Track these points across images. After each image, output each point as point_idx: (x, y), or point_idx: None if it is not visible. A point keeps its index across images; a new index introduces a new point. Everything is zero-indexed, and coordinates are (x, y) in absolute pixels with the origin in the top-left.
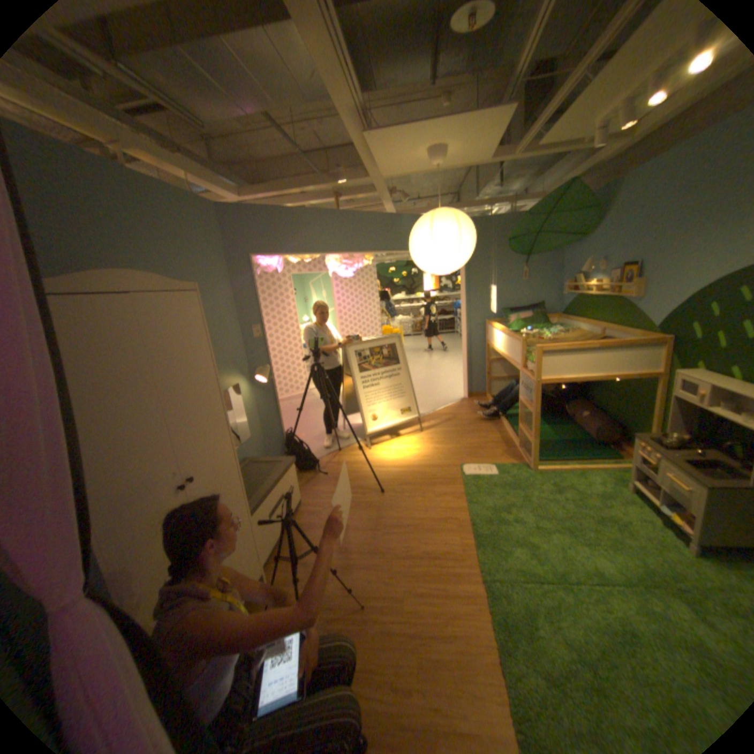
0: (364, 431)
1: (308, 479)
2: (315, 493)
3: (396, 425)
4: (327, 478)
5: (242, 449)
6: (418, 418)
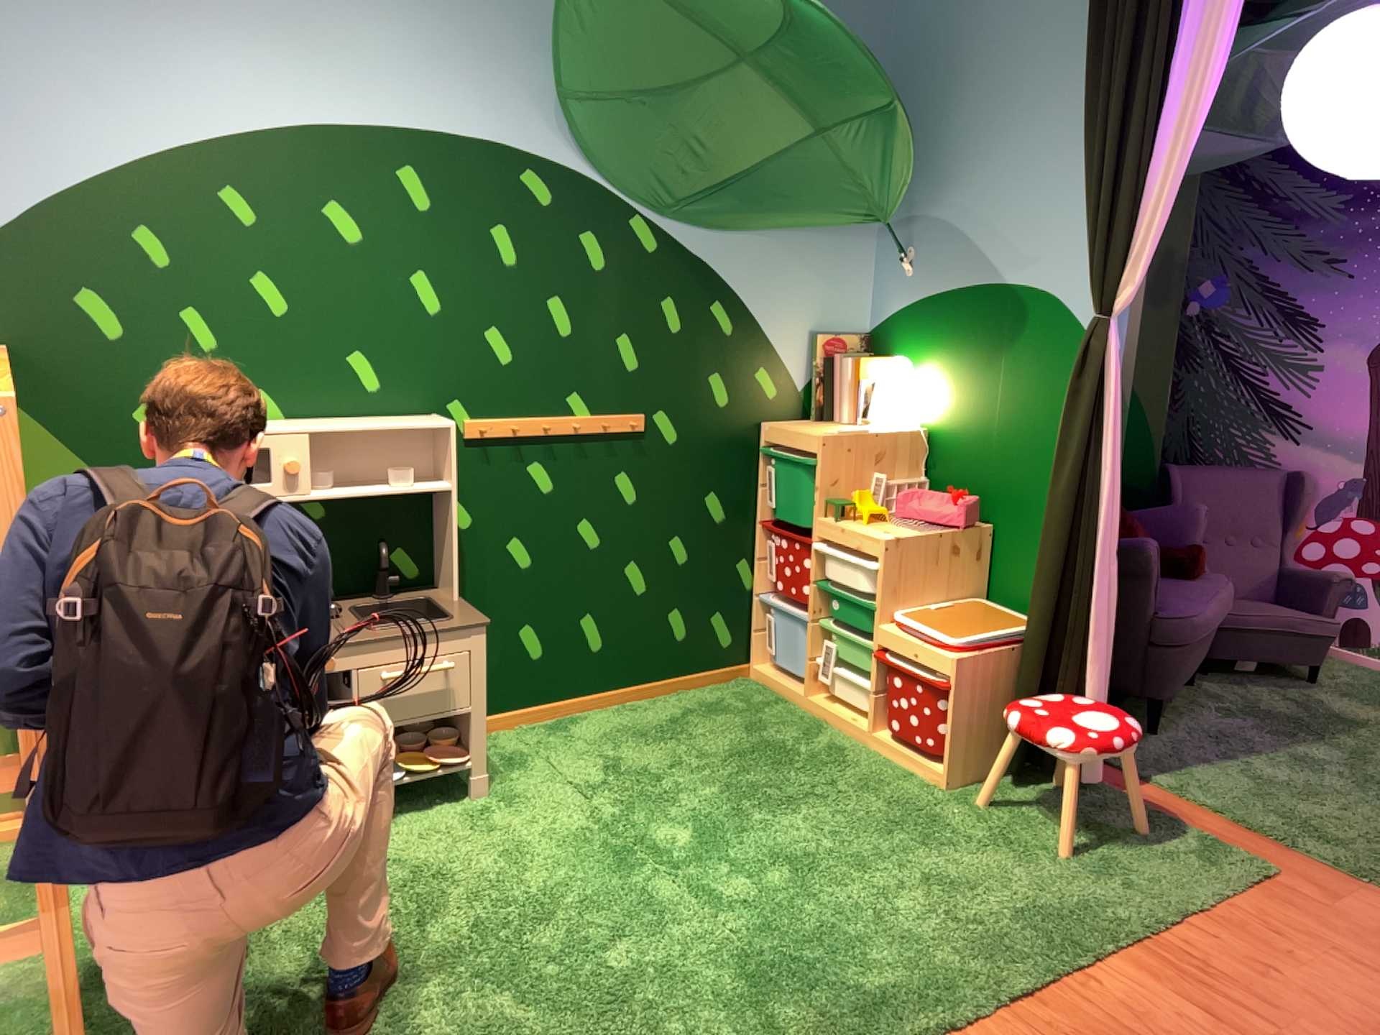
0: None
1: None
2: None
3: None
4: None
5: None
6: None
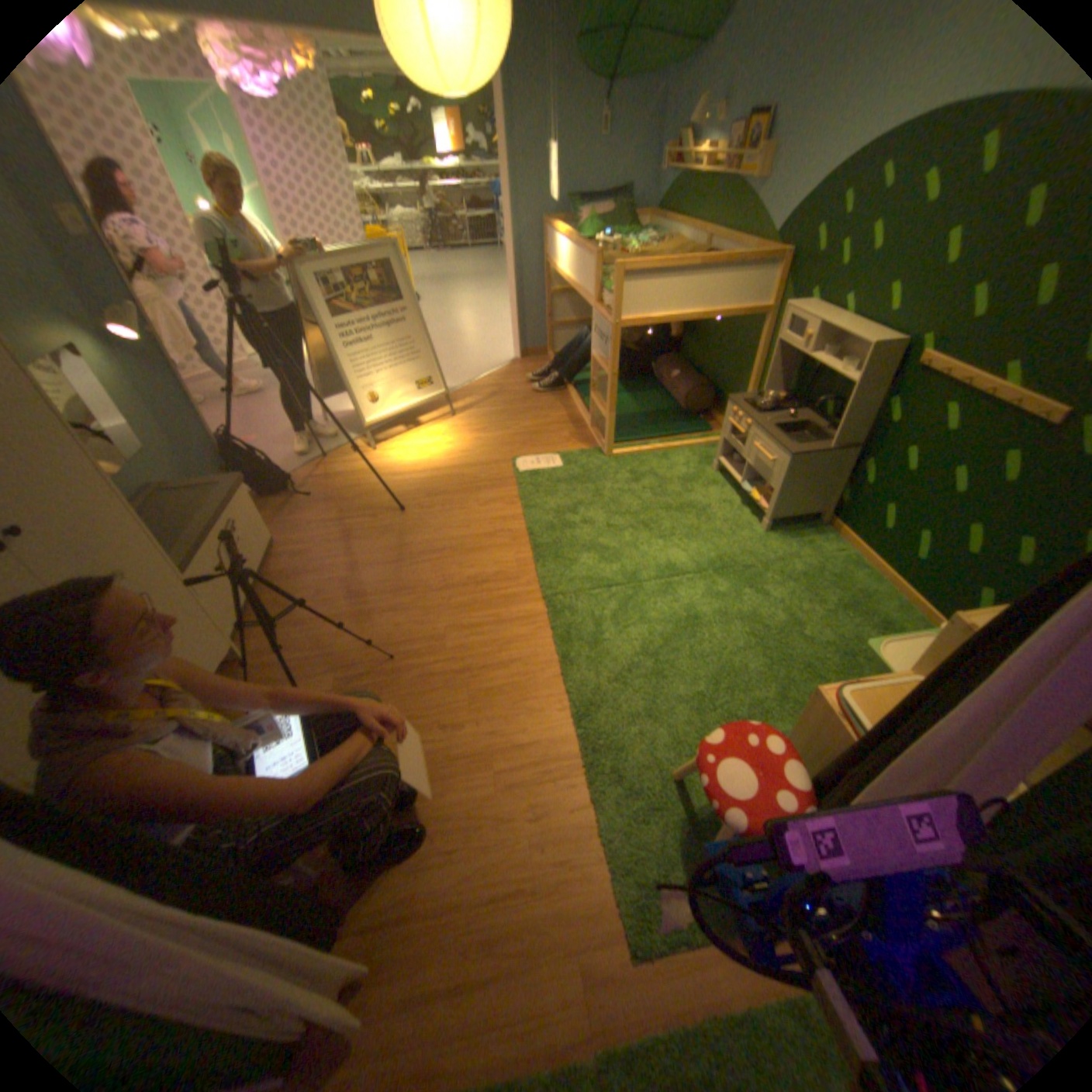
0: (361, 423)
1: (279, 506)
2: (294, 525)
3: (412, 409)
4: (310, 500)
5: (132, 470)
6: (447, 395)
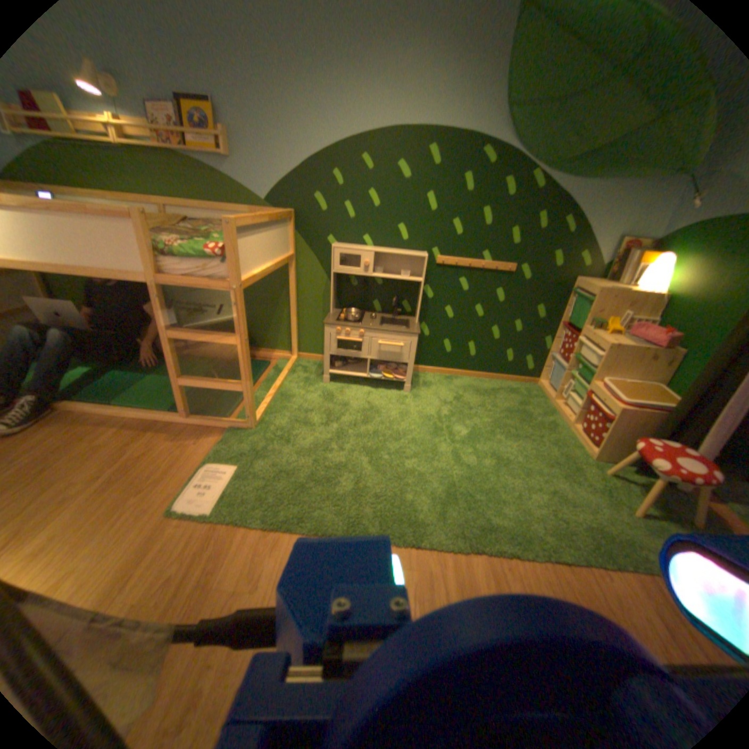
0: None
1: None
2: None
3: None
4: None
5: None
6: None
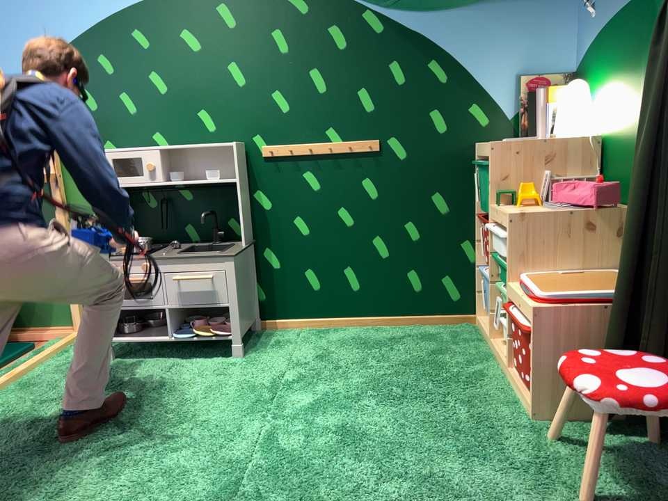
0: None
1: None
2: None
3: None
4: None
5: None
6: None
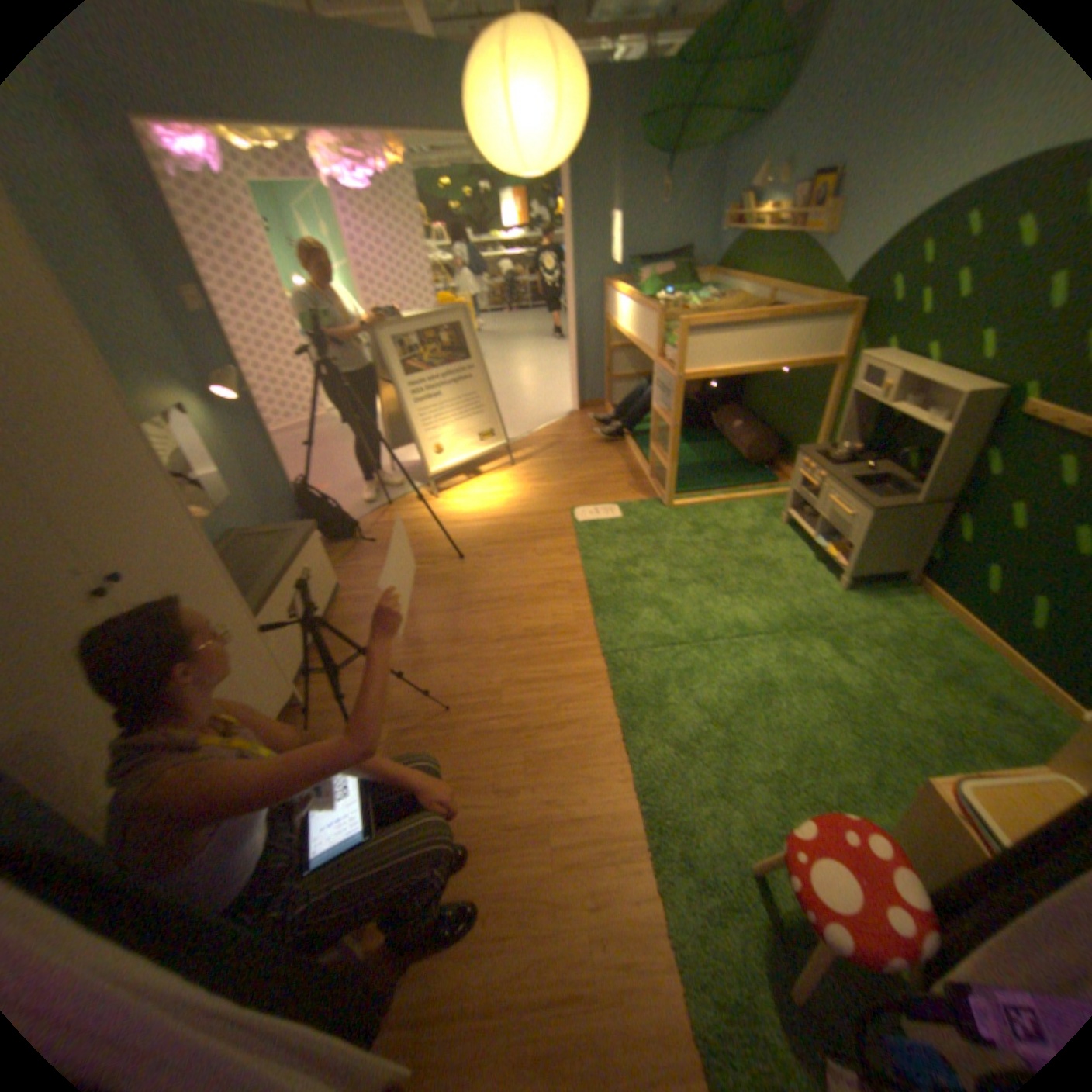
0: (424, 472)
1: (345, 551)
2: (357, 570)
3: (473, 459)
4: (374, 546)
5: (218, 517)
6: (506, 446)
